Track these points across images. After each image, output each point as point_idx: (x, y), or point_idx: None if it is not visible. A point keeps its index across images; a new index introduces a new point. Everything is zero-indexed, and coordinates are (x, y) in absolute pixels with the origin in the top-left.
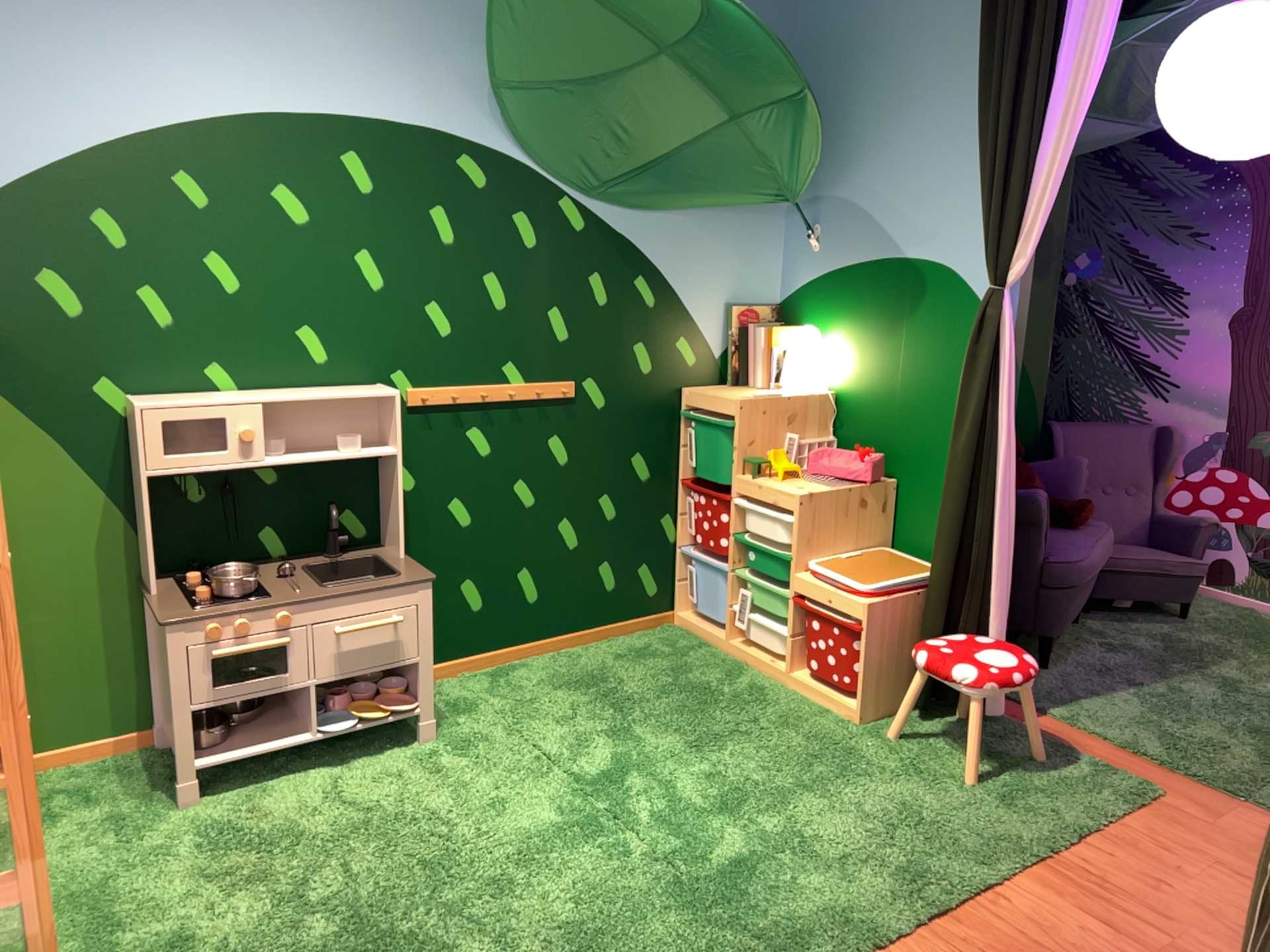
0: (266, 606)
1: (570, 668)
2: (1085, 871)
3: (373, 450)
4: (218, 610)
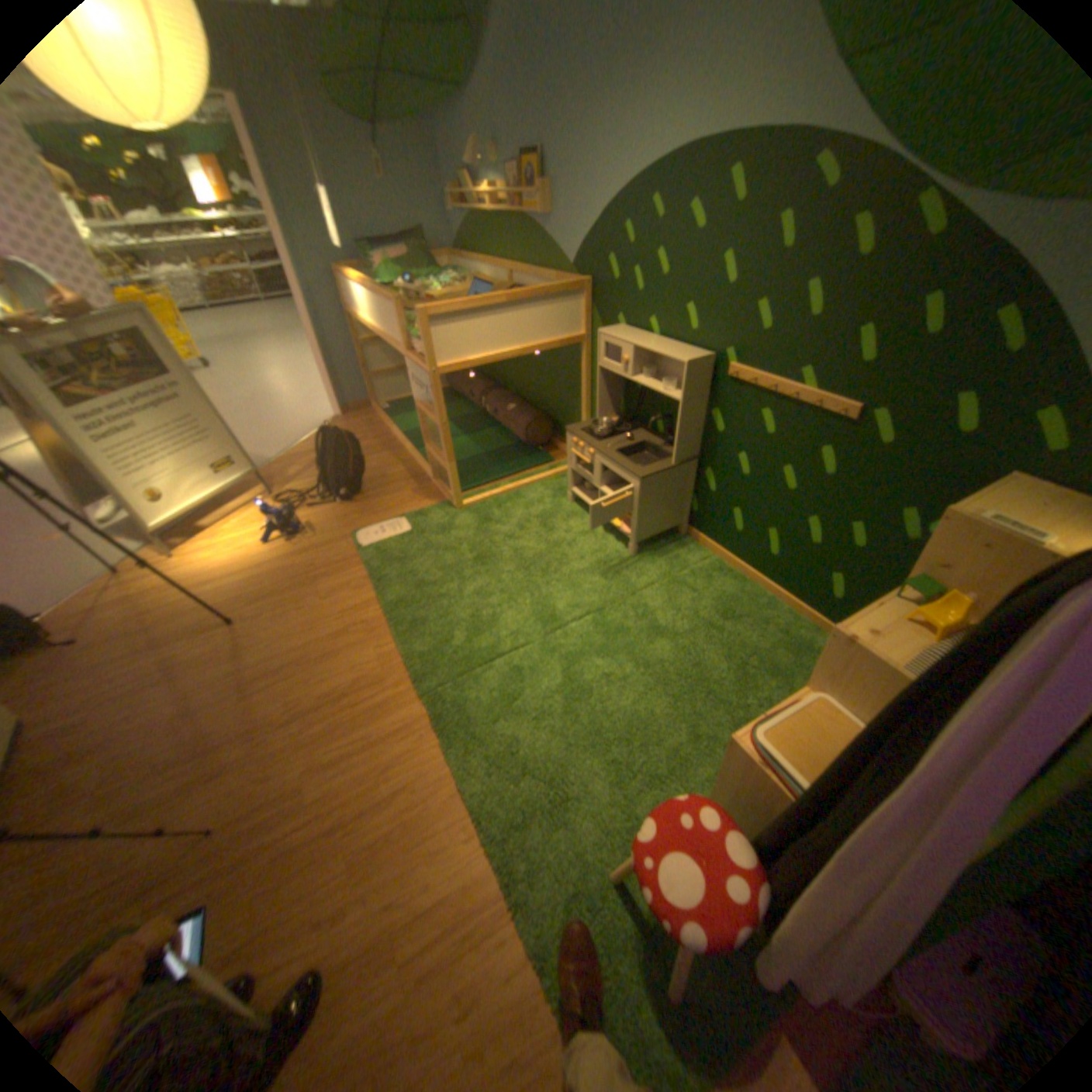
0: (587, 444)
1: (750, 607)
2: (486, 937)
3: (678, 395)
4: (579, 436)
